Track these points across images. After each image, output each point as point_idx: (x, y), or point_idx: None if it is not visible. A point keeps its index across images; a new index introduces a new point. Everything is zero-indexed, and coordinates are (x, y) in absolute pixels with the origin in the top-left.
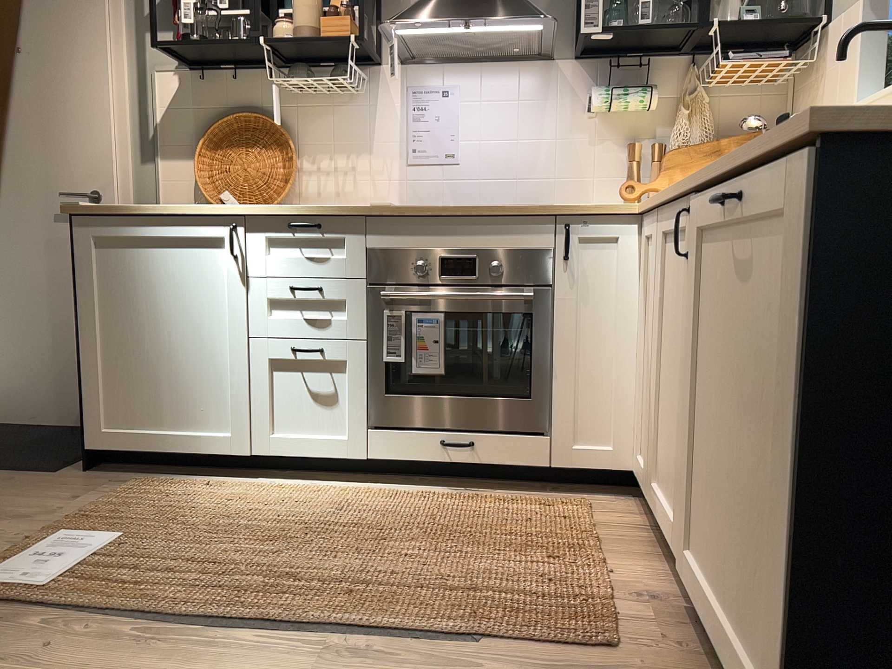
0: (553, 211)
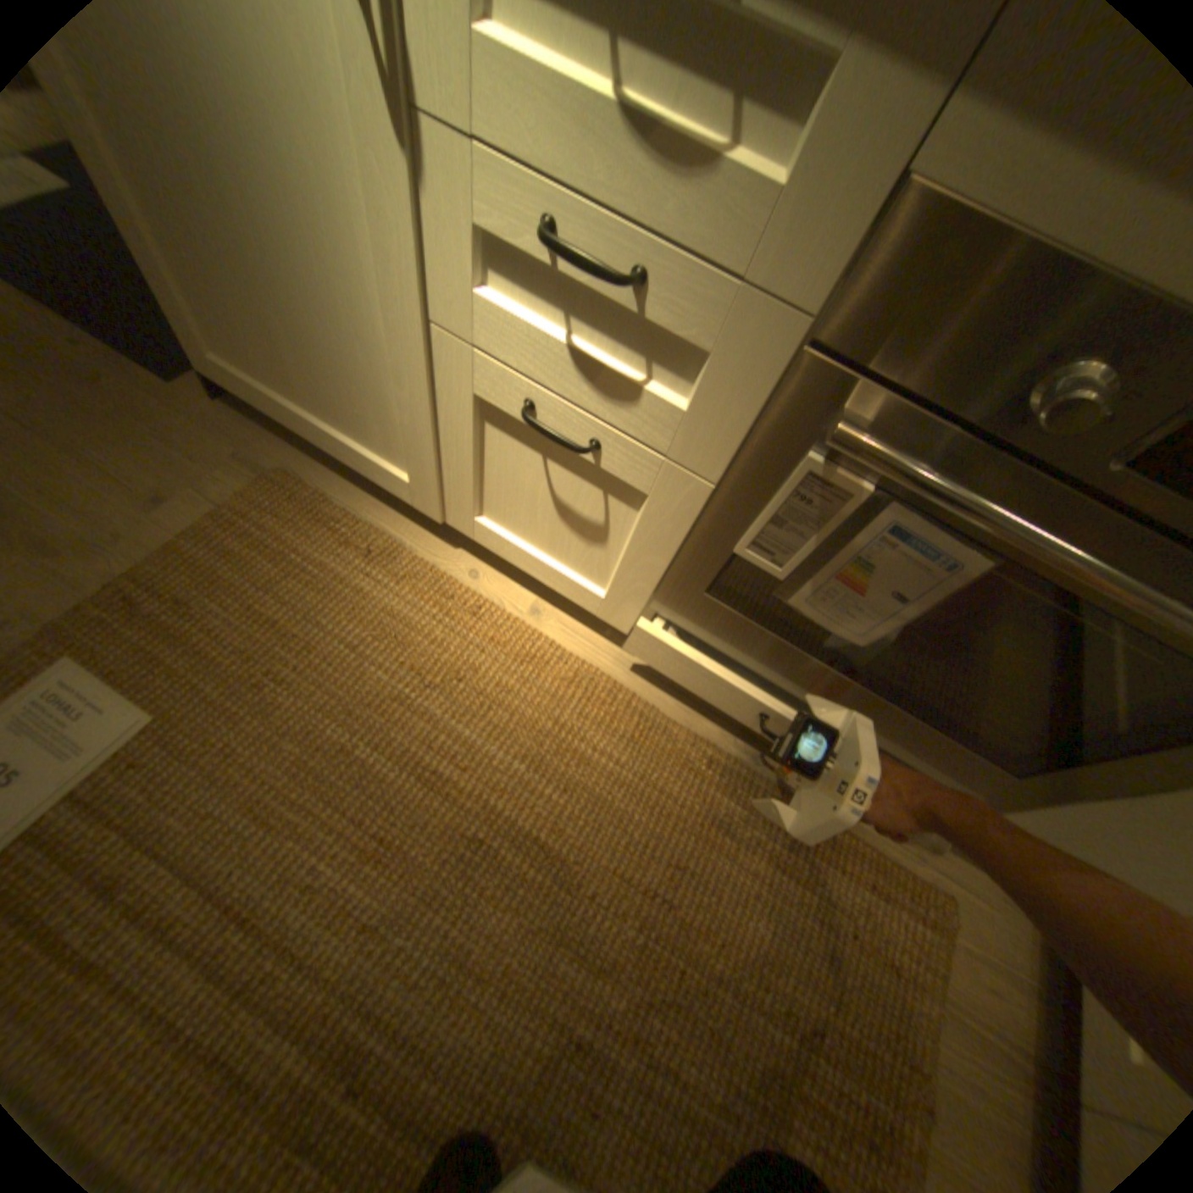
0: None
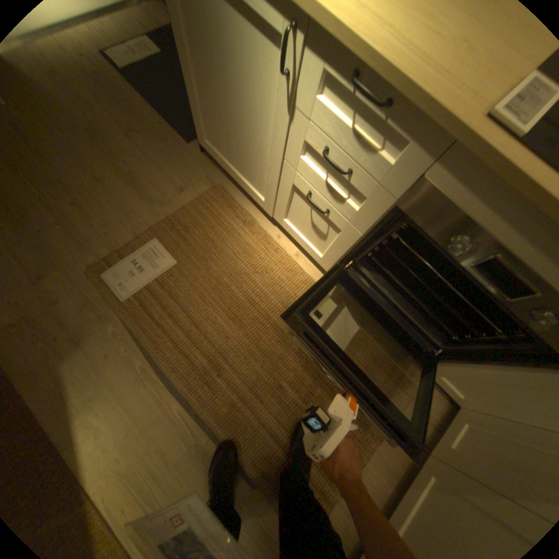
0: None
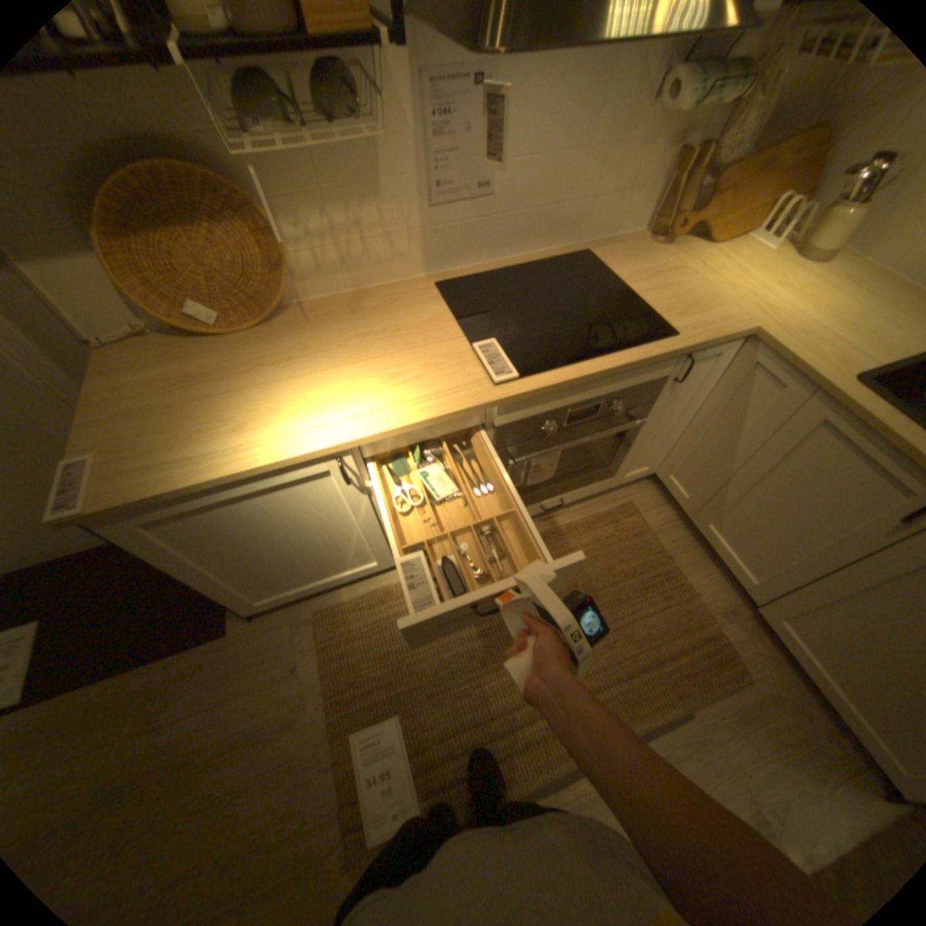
0: (685, 350)
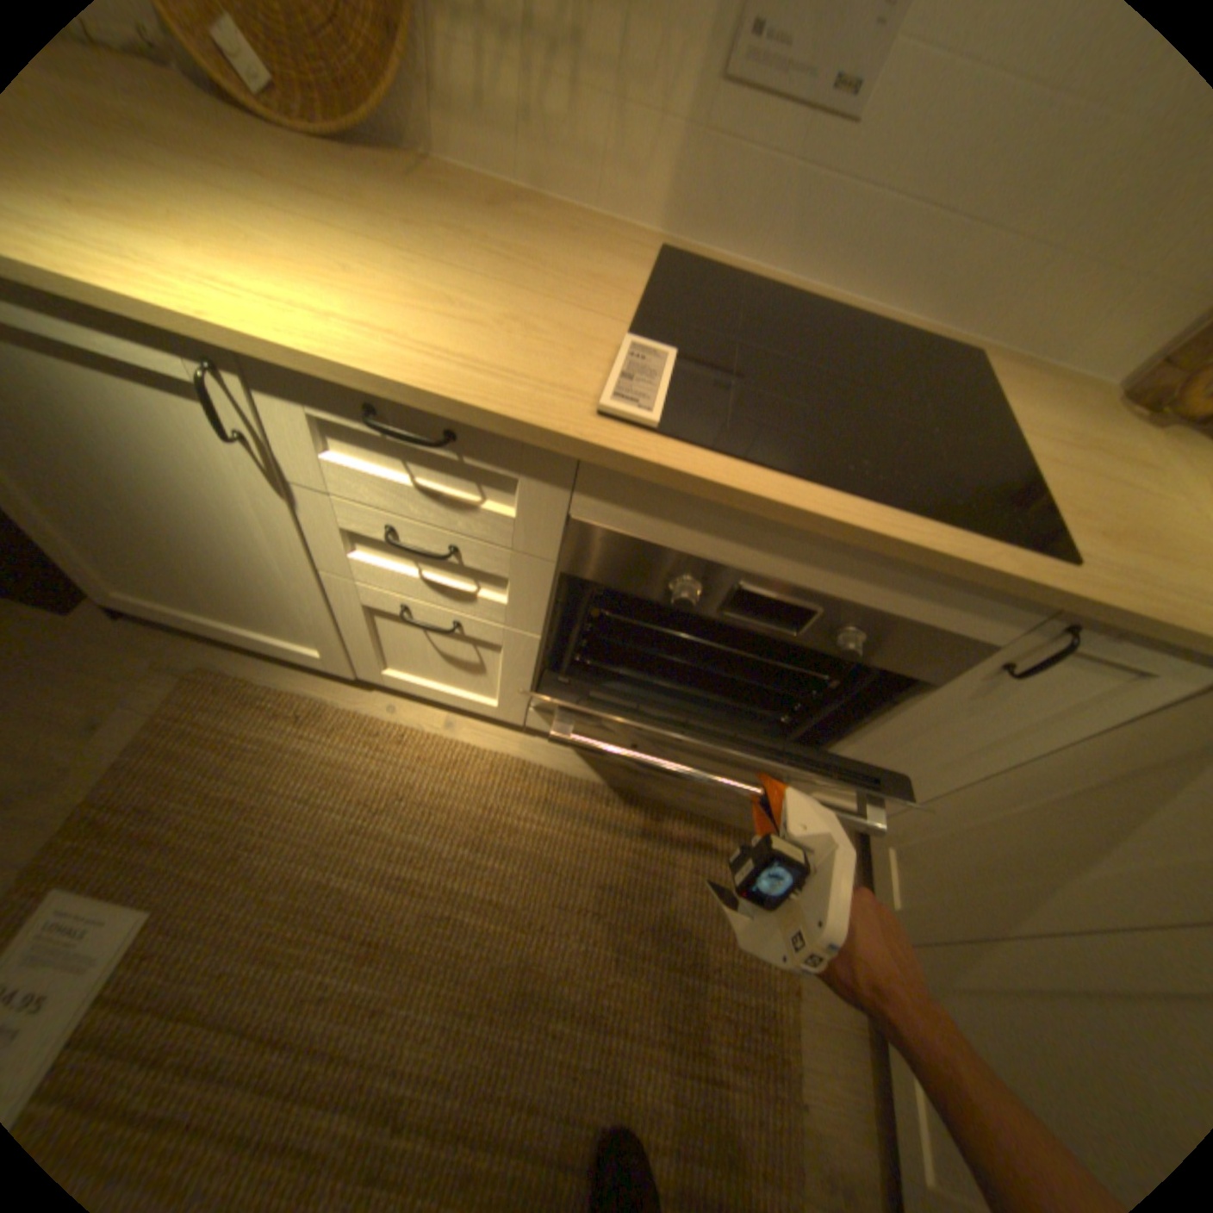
0: (1078, 607)
